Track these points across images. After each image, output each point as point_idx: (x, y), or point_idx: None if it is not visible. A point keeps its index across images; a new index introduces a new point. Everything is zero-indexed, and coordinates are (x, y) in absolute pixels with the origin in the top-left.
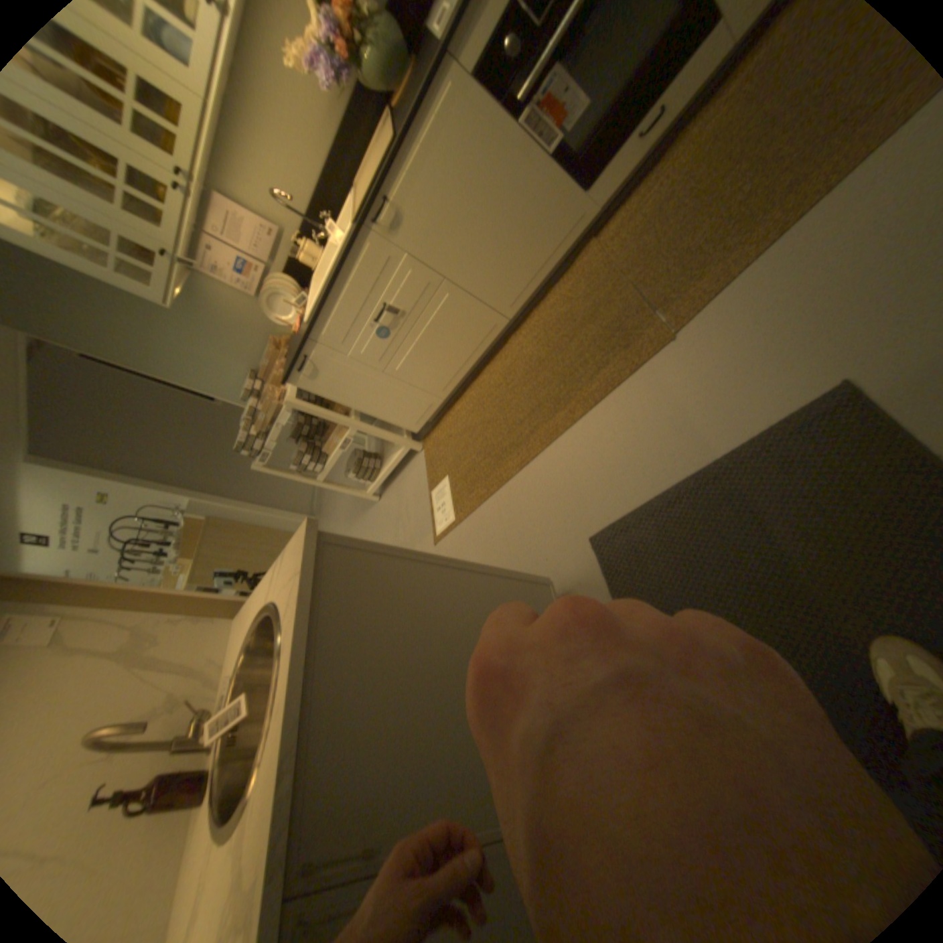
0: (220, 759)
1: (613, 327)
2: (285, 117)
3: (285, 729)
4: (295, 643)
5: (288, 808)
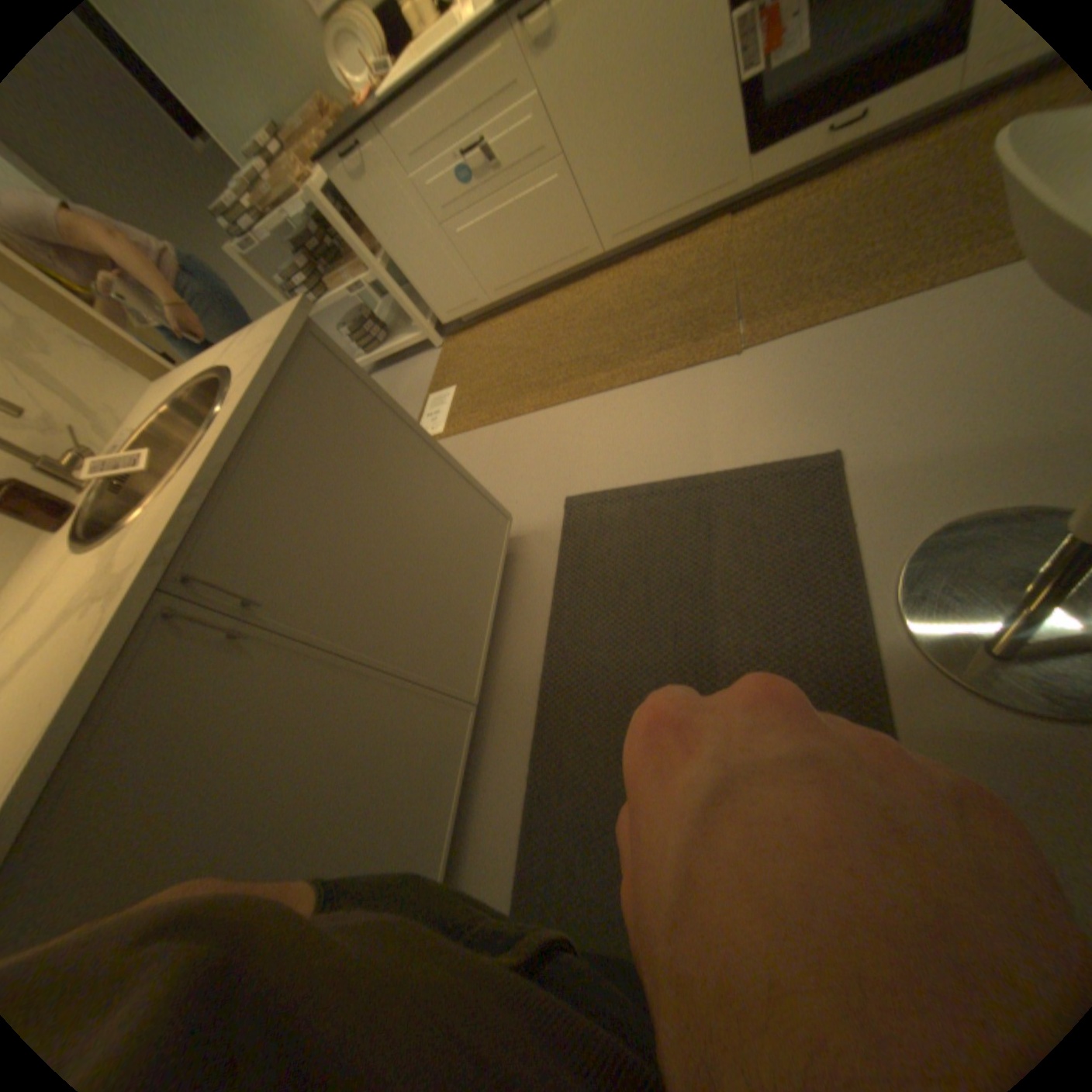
0: (94, 498)
1: (695, 315)
2: None
3: (206, 464)
4: (244, 399)
5: (185, 525)
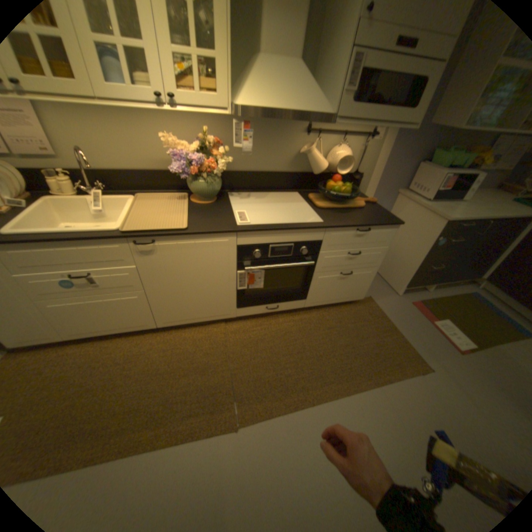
0: None
1: (209, 391)
2: (131, 137)
3: None
4: None
5: None
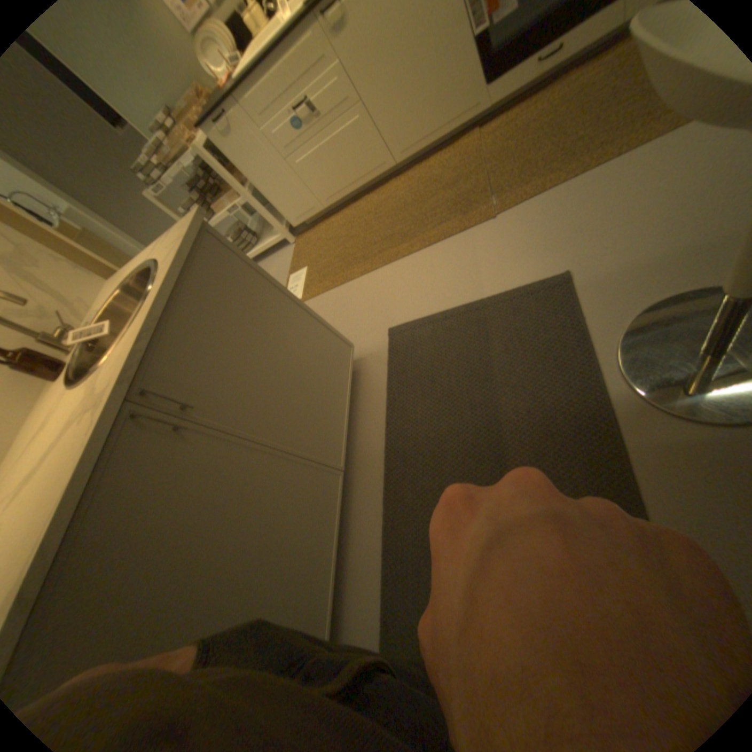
0: (78, 355)
1: (462, 196)
2: None
3: (148, 317)
4: (168, 275)
5: (139, 357)
